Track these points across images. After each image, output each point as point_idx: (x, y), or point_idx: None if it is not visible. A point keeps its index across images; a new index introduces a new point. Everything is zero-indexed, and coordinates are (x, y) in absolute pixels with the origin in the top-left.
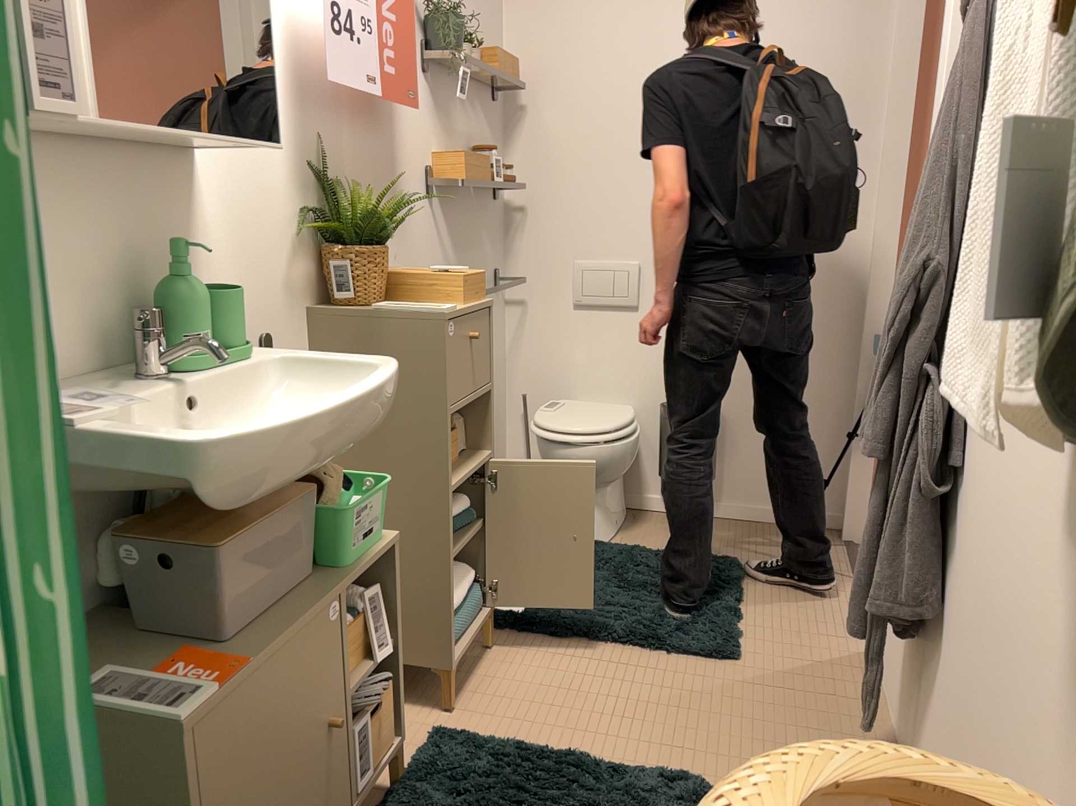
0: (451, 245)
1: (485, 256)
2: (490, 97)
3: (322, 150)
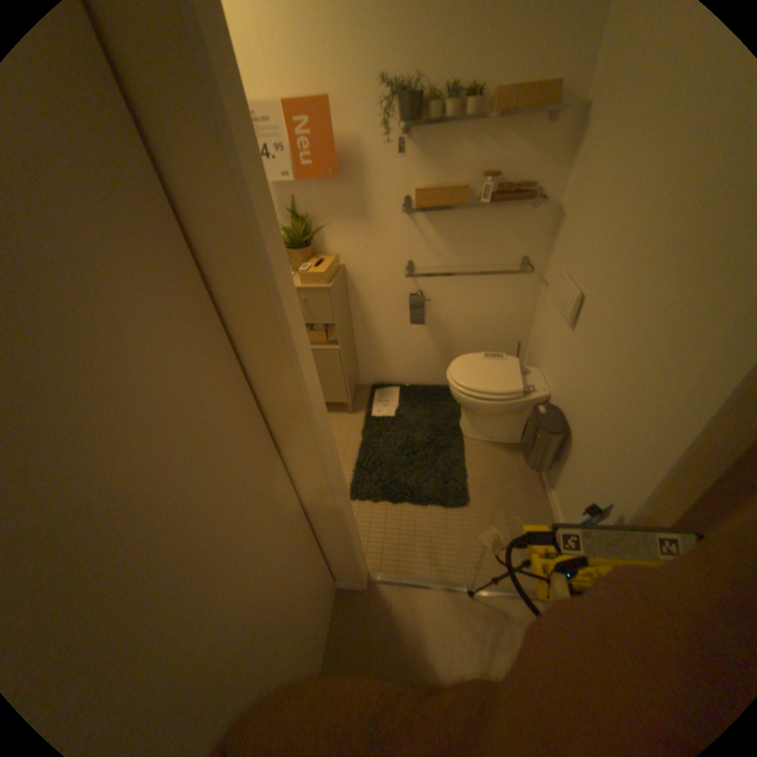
0: (440, 241)
1: (503, 248)
2: (544, 116)
3: (294, 203)
